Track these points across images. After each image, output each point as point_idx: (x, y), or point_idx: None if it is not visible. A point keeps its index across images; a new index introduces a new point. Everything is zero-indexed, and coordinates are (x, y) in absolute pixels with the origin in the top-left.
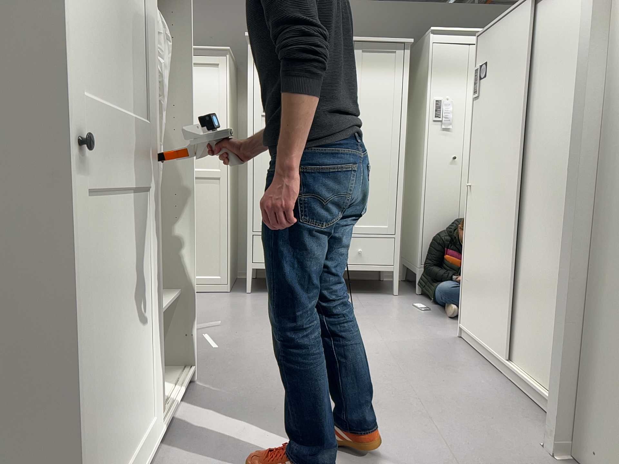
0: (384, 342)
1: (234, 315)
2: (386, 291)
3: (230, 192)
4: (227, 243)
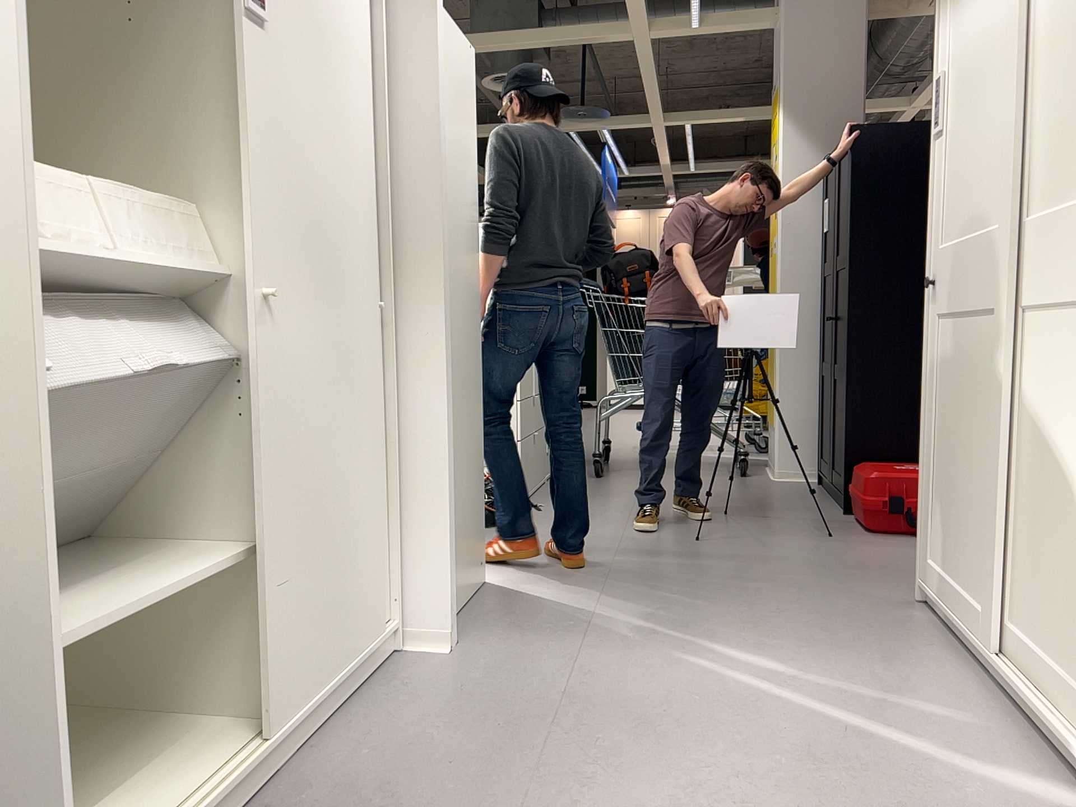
0: None
1: None
2: None
3: None
4: None
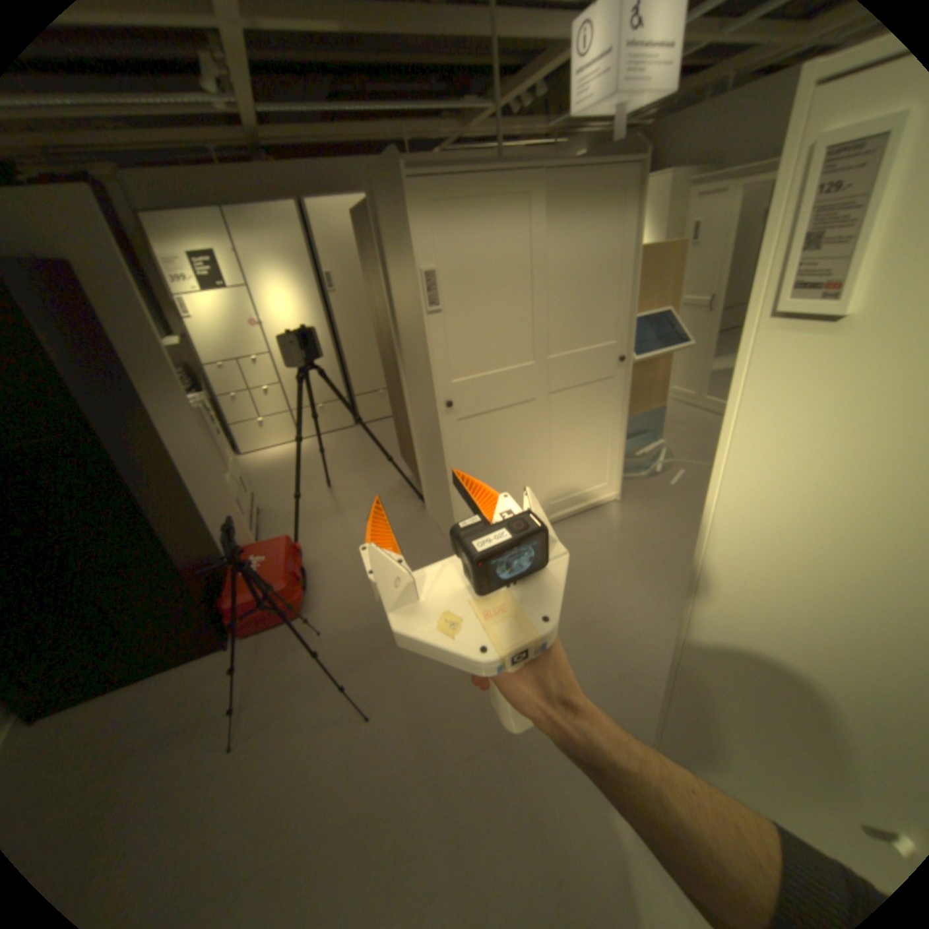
0: None
1: None
2: None
3: None
4: None
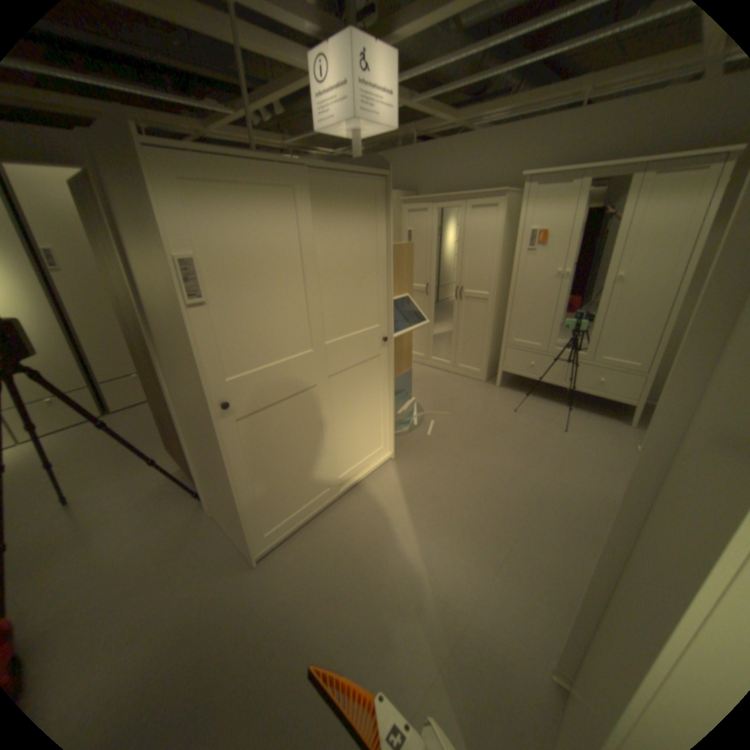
0: (552, 479)
1: (468, 407)
2: (629, 418)
3: (495, 311)
4: (488, 348)
